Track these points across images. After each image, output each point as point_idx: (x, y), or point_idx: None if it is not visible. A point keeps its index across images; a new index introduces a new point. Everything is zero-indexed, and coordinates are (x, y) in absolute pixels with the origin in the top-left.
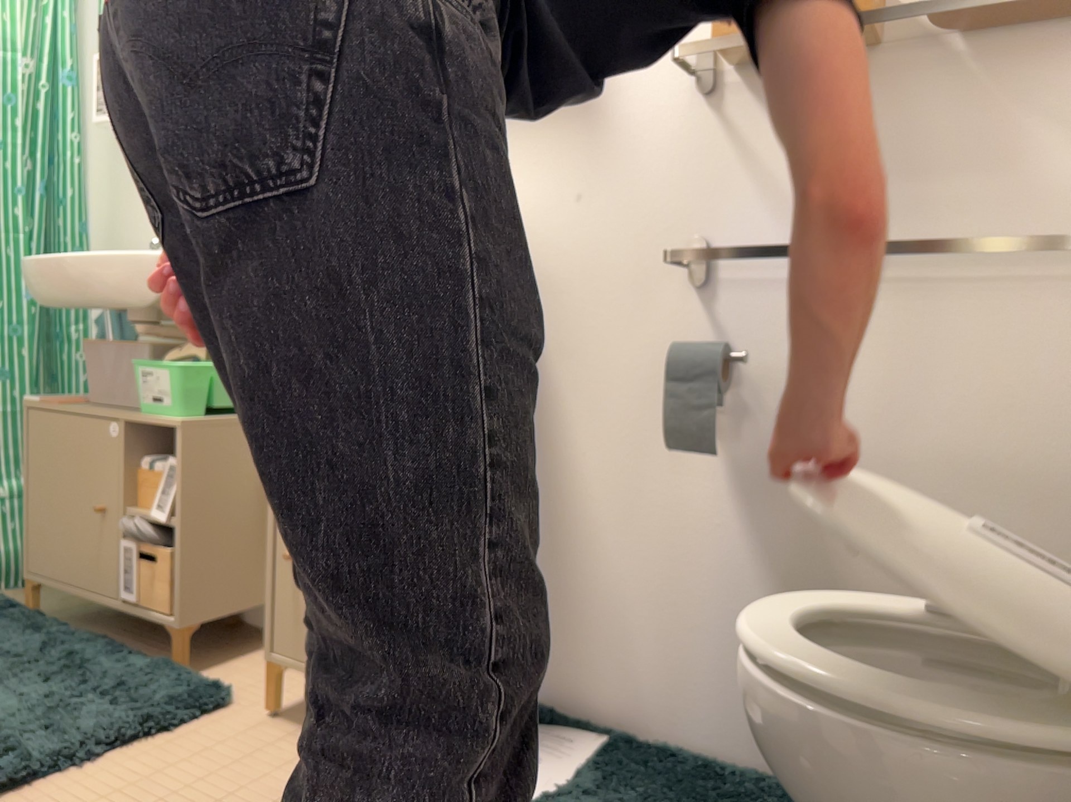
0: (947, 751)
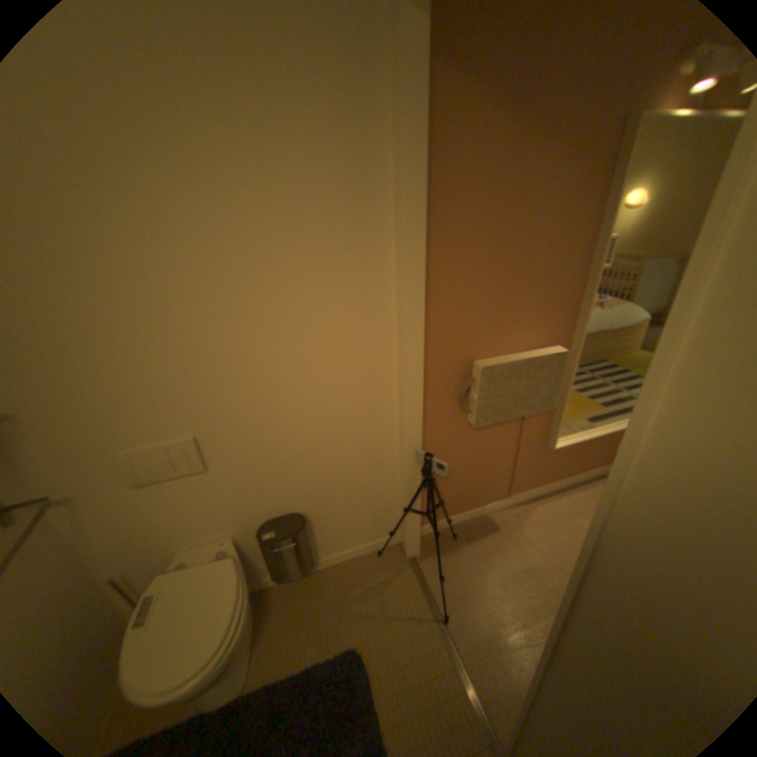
0: (242, 598)
